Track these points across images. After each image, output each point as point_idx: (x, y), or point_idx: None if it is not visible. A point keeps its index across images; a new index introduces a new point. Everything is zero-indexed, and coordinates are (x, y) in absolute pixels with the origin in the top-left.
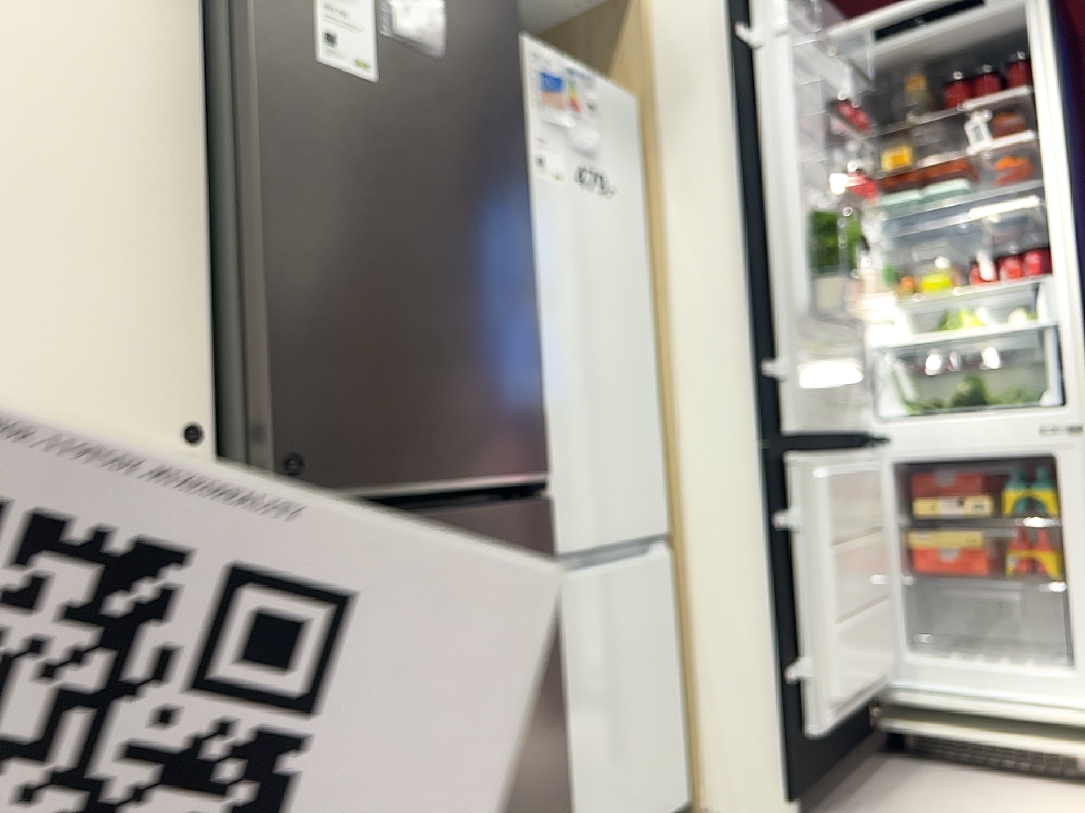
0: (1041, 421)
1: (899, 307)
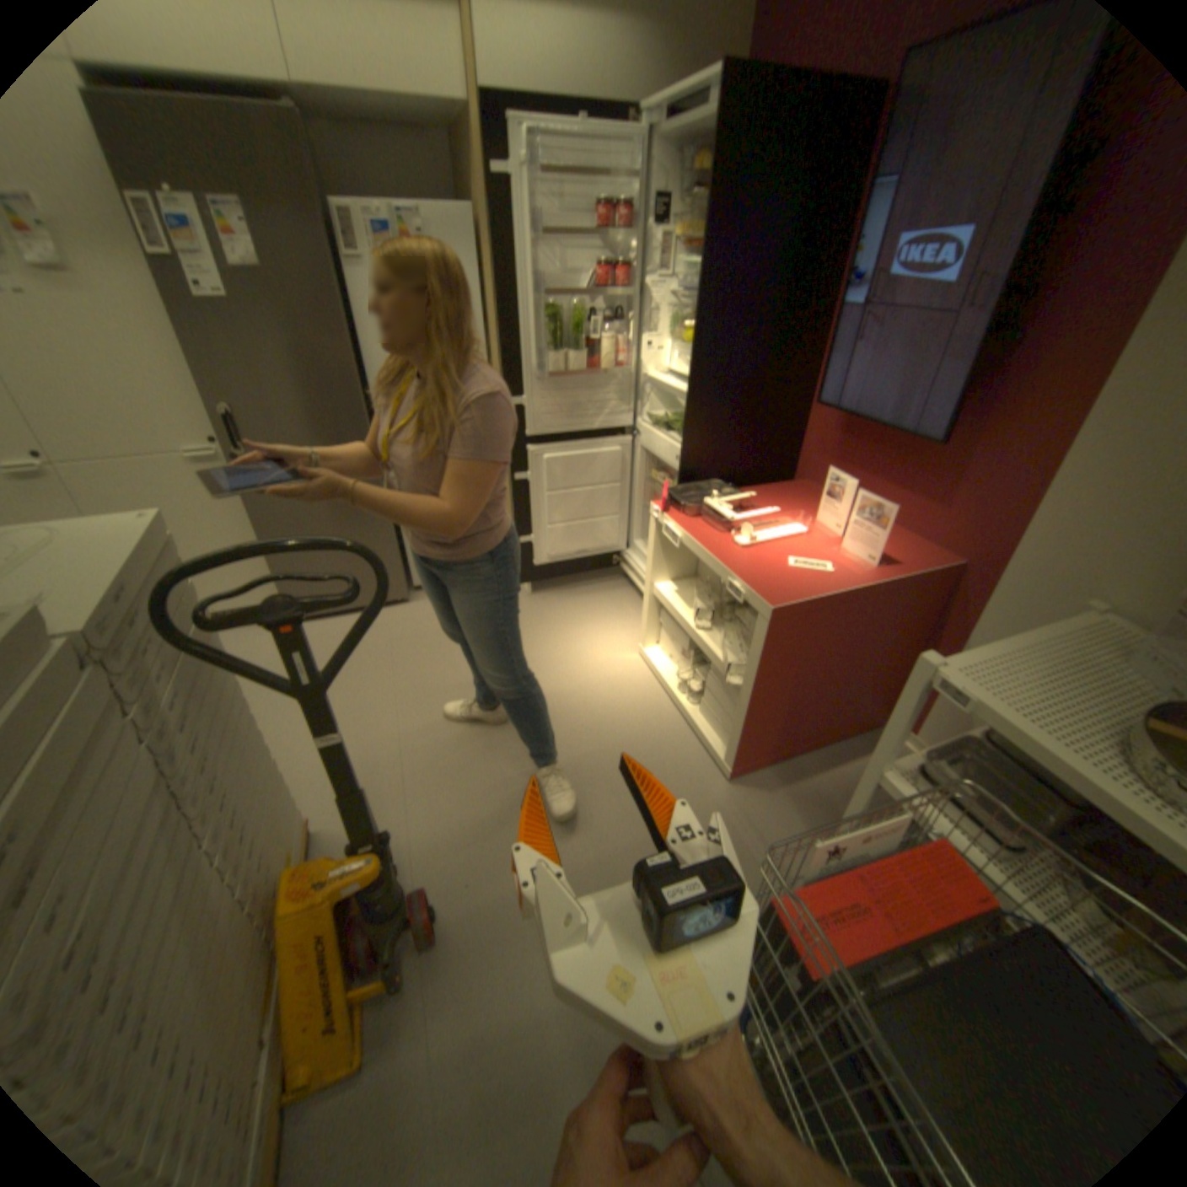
0: (677, 452)
1: (678, 345)
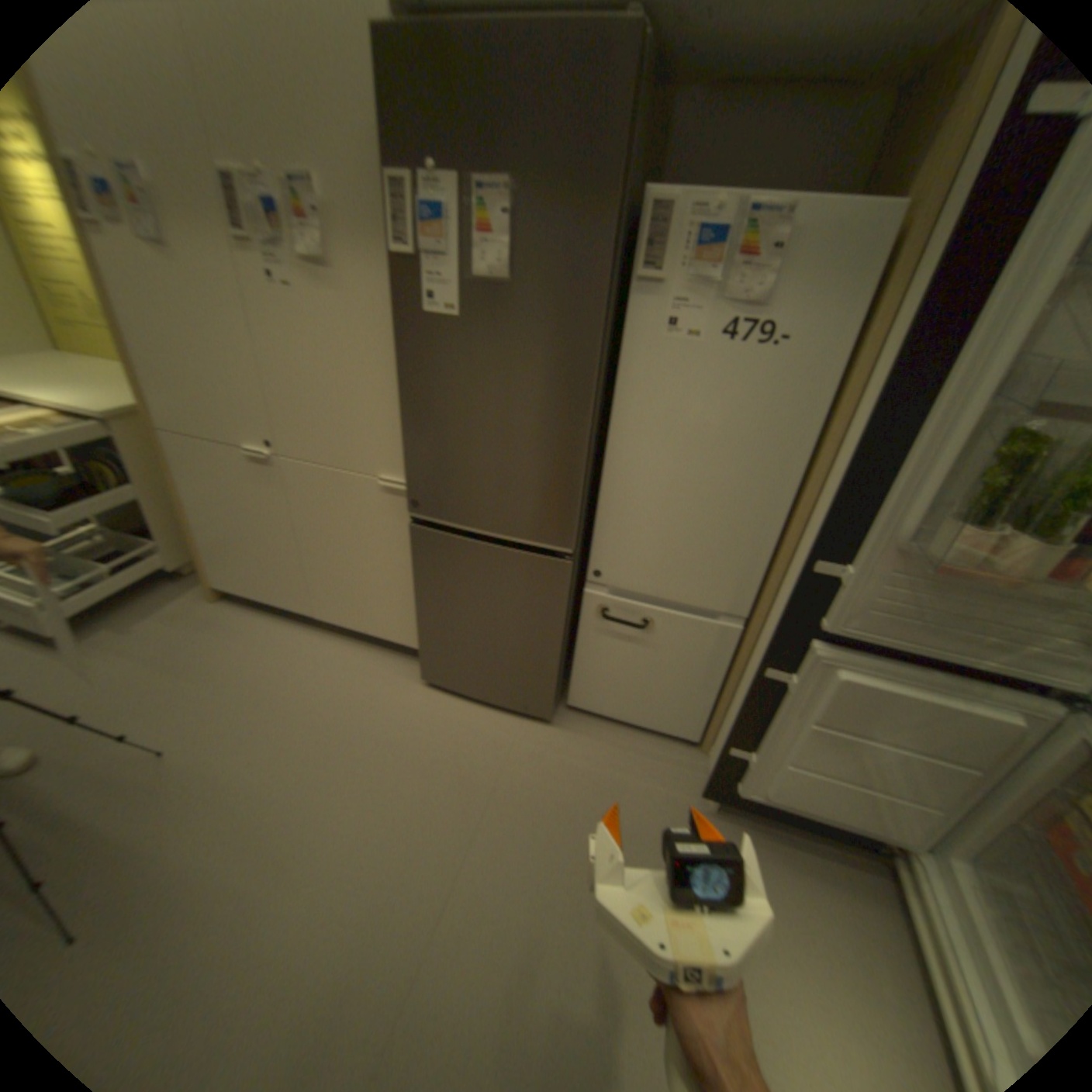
0: None
1: None
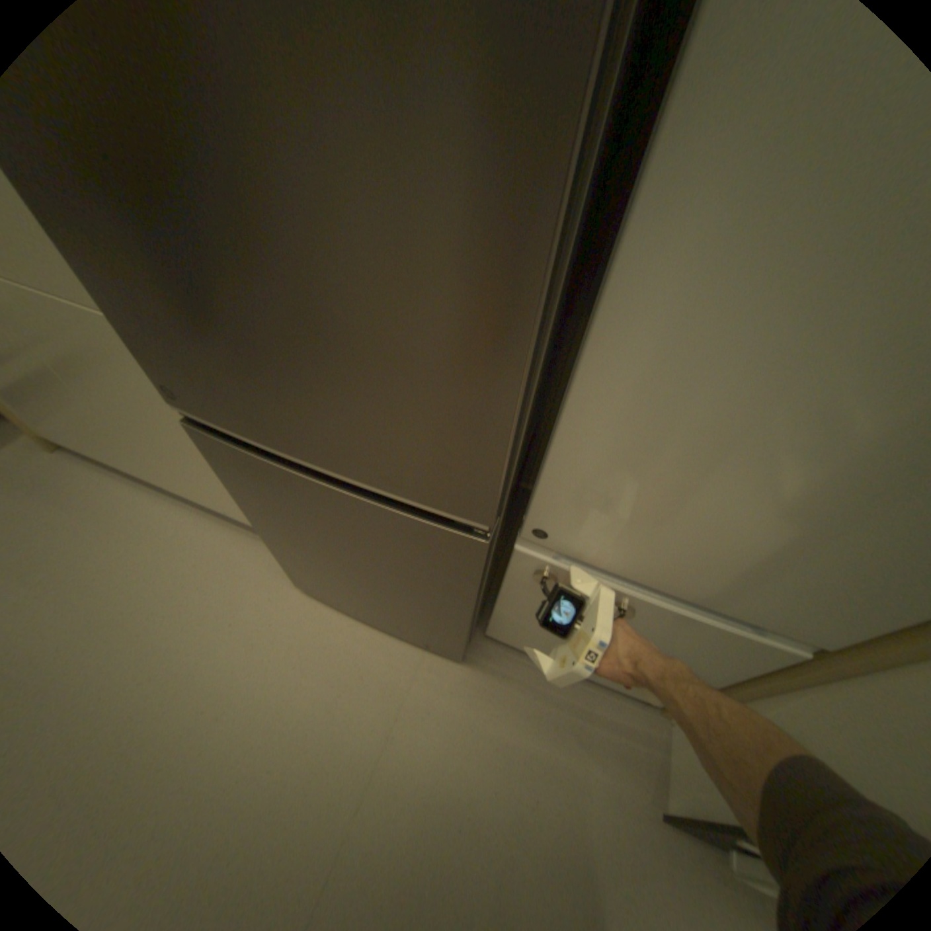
0: None
1: None
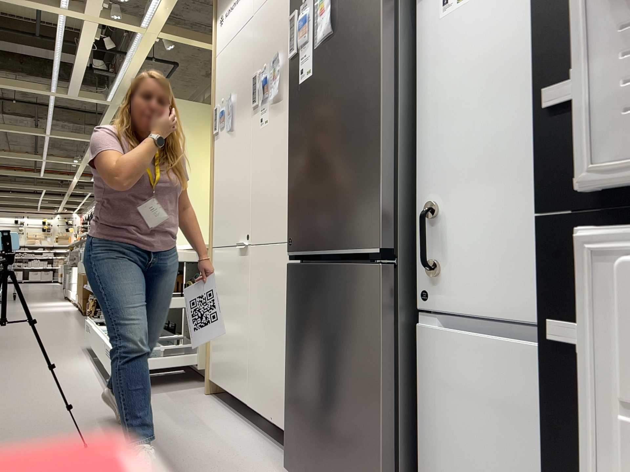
0: None
1: None
